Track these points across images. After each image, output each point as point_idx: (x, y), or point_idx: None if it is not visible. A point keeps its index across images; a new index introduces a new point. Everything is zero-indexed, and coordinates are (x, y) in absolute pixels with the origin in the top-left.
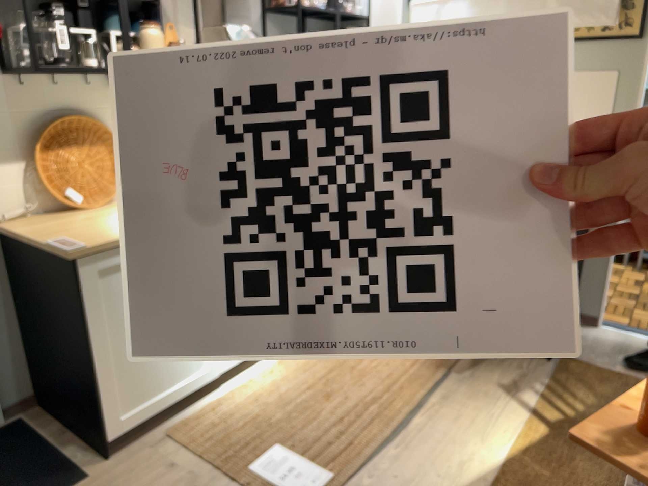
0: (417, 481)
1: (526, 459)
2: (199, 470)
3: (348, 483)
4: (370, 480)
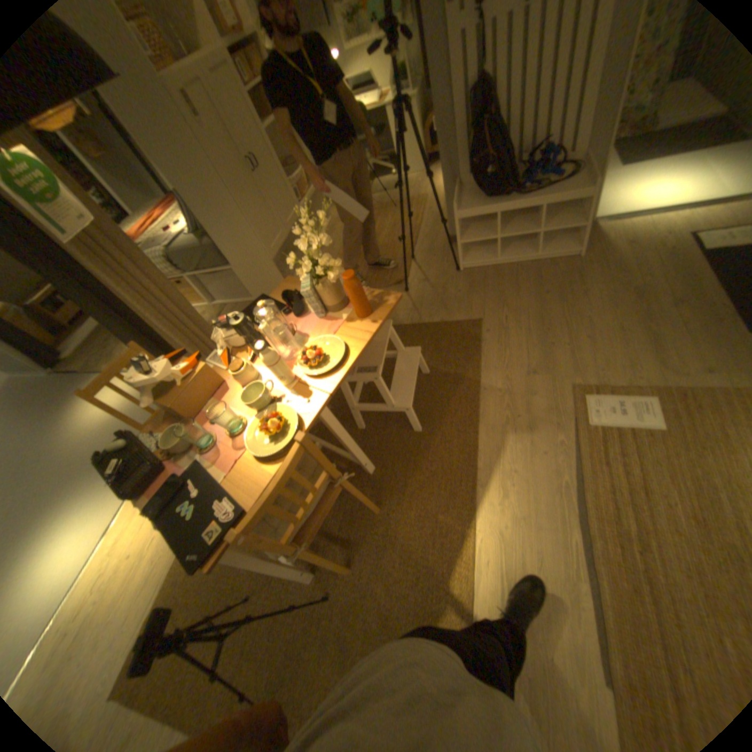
0: (531, 459)
1: (462, 529)
2: (689, 380)
3: (575, 430)
4: (563, 442)
